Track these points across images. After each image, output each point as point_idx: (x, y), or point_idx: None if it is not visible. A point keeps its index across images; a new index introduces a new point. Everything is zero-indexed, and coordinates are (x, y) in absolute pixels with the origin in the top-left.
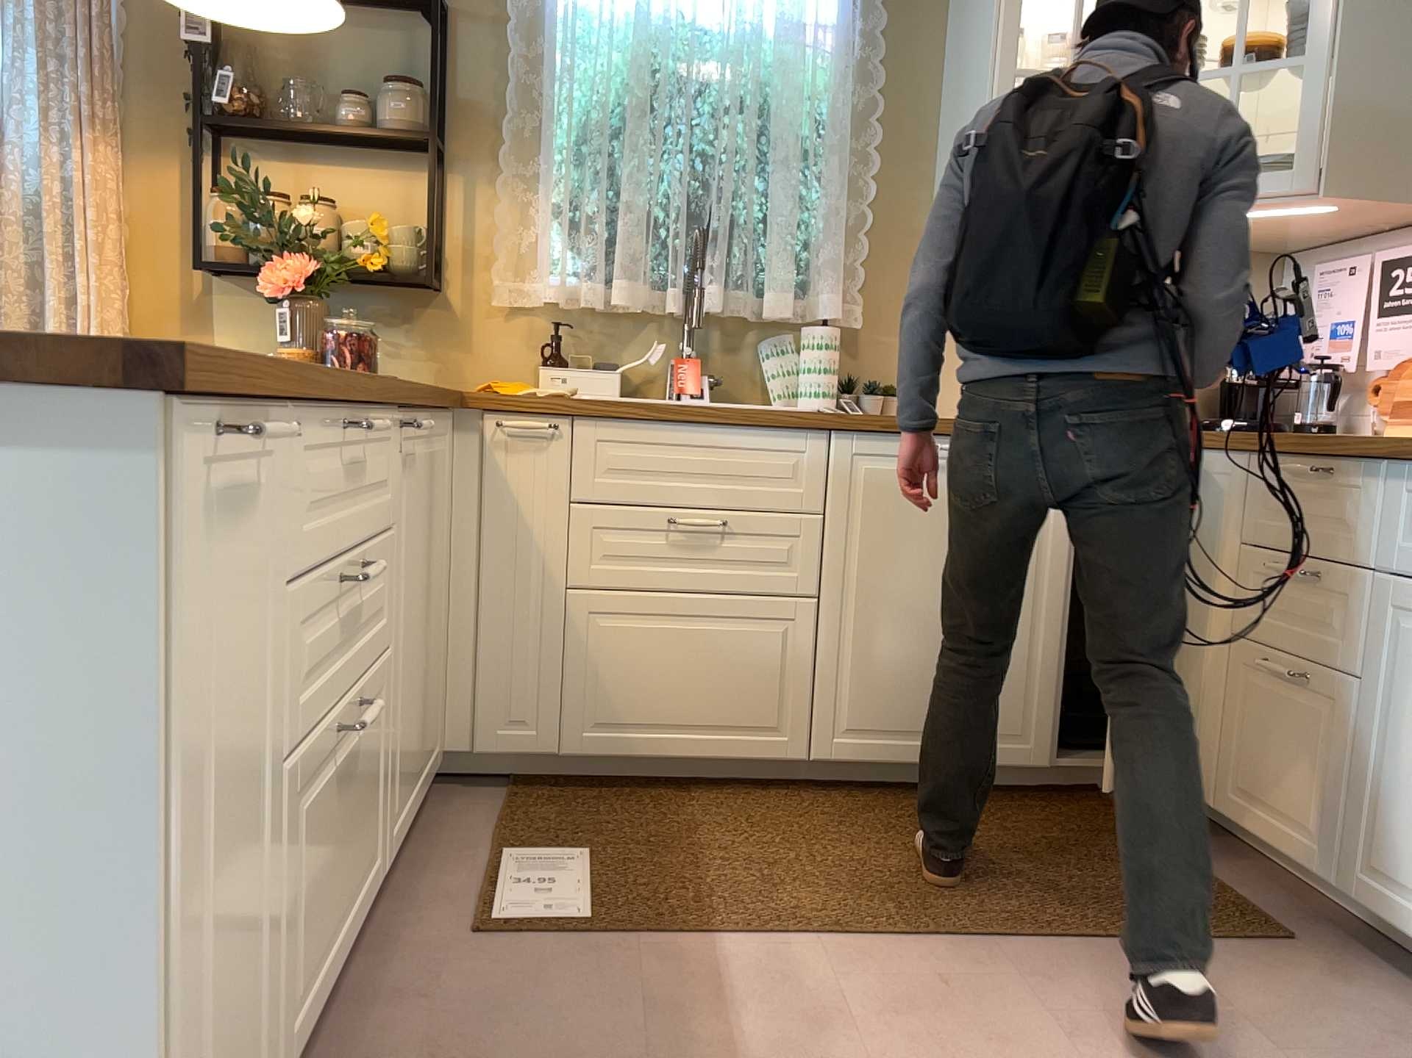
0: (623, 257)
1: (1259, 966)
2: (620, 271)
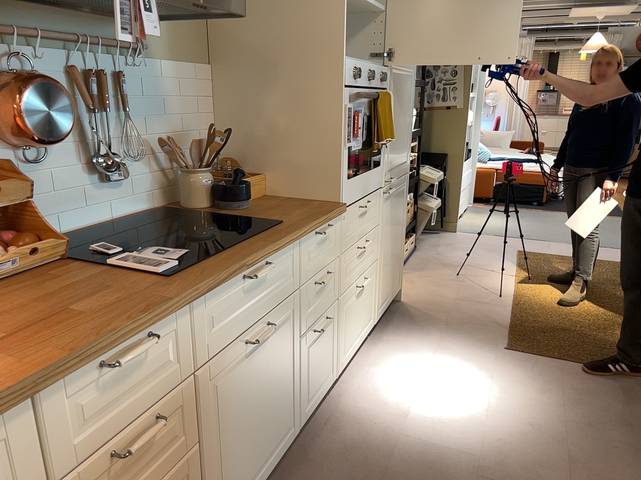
0: None
1: None
2: None
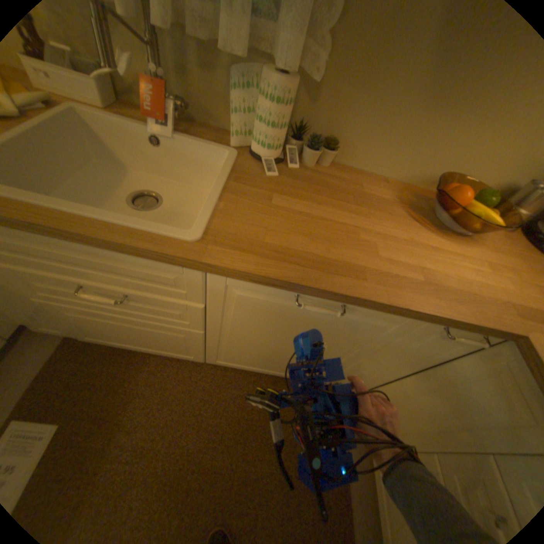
0: None
1: None
2: None
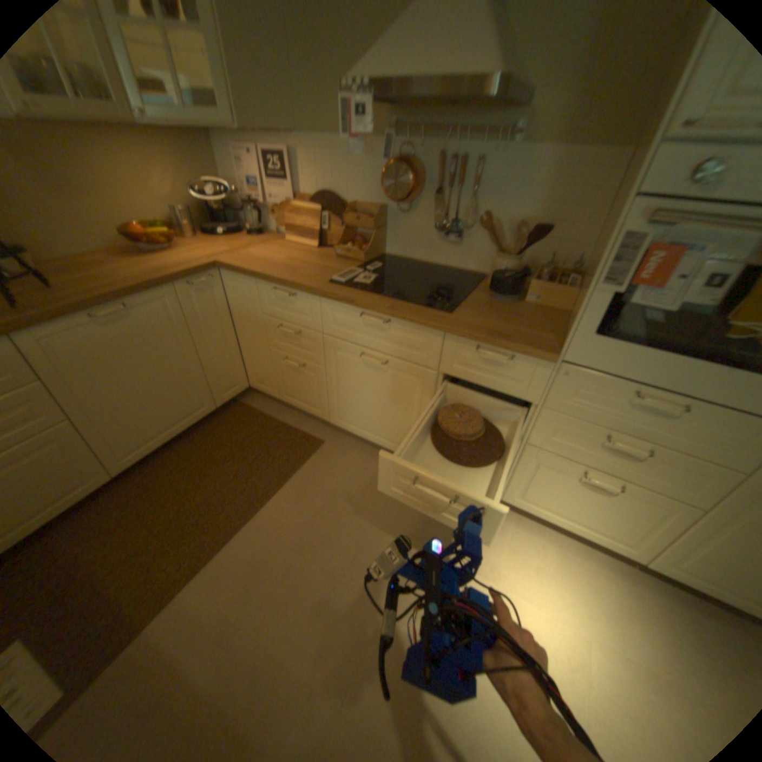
0: None
1: (321, 460)
2: None
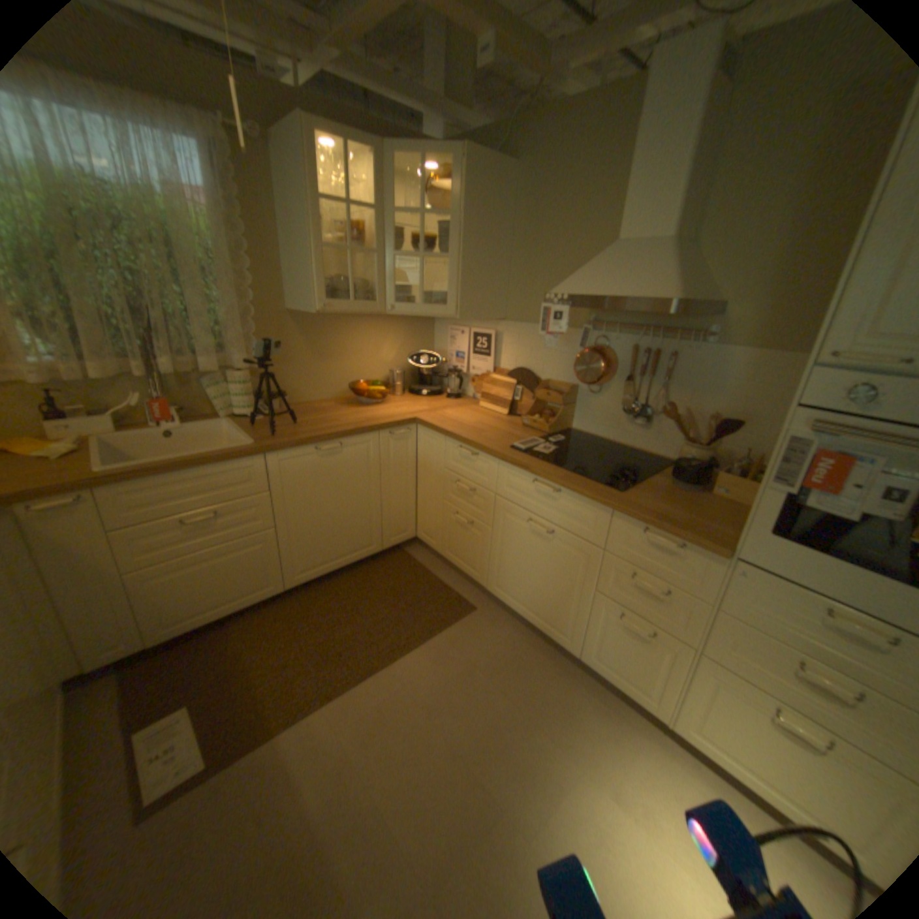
0: (86, 350)
1: (469, 628)
2: (88, 359)
